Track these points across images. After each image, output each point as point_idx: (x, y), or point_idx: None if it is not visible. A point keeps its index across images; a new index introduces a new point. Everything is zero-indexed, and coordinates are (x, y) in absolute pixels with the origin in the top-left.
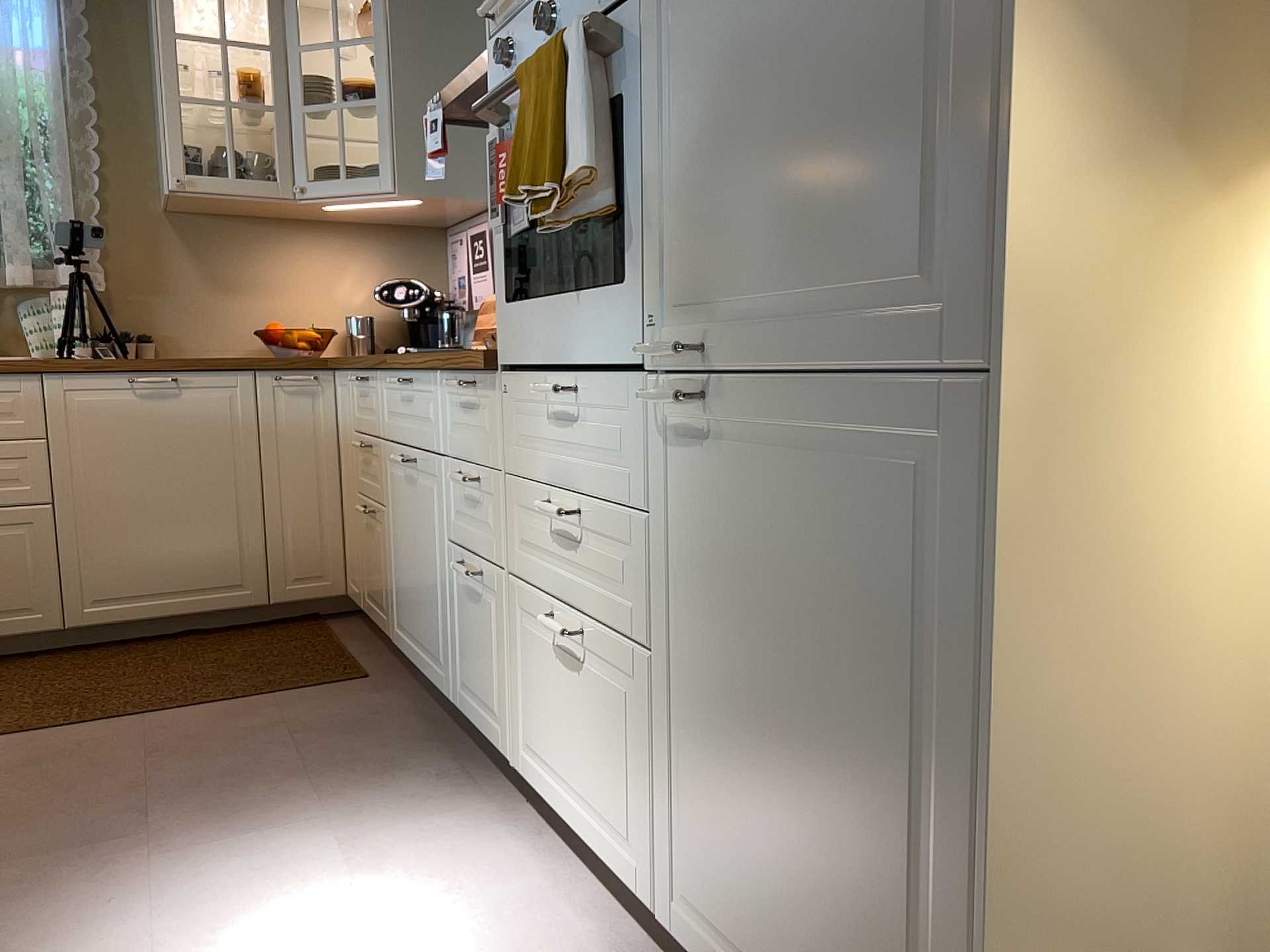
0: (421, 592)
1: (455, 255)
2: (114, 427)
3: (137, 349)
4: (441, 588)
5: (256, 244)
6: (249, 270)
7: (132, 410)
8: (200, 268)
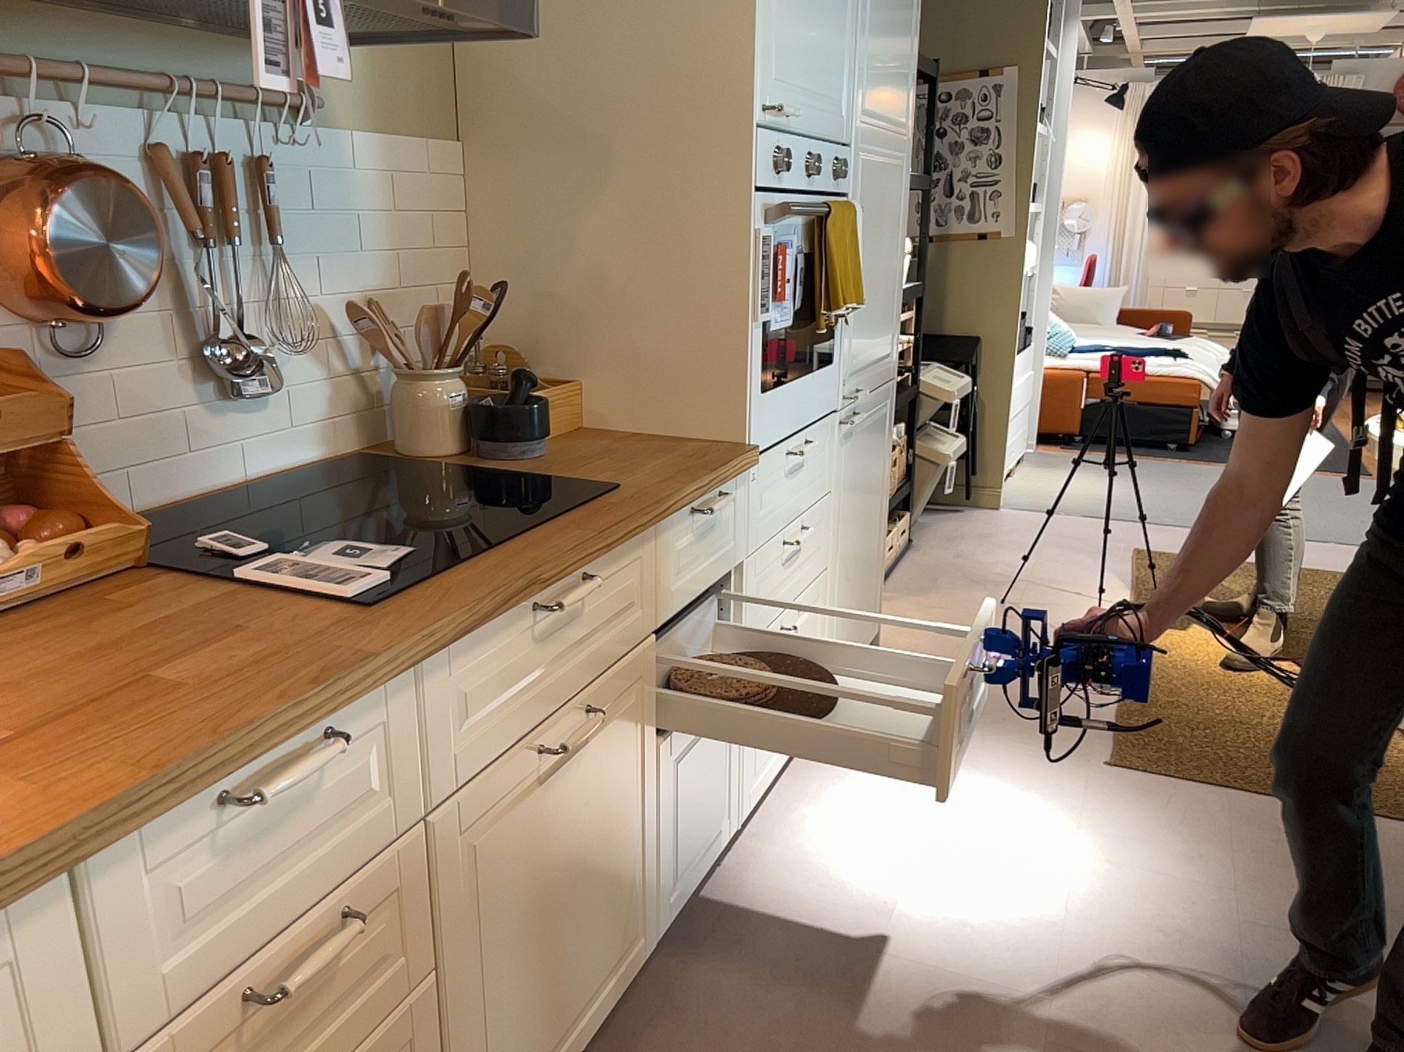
0: (587, 912)
1: None
2: None
3: None
4: (640, 821)
5: None
6: None
7: None
8: None
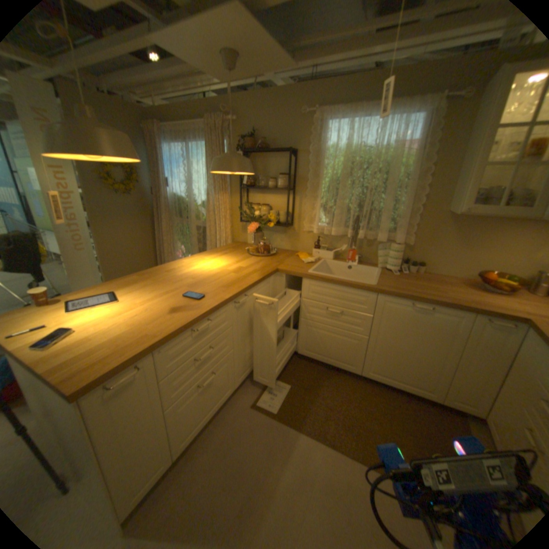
0: None
1: None
2: (401, 319)
3: (418, 269)
4: None
5: (495, 227)
6: (485, 240)
7: (410, 315)
8: (459, 237)
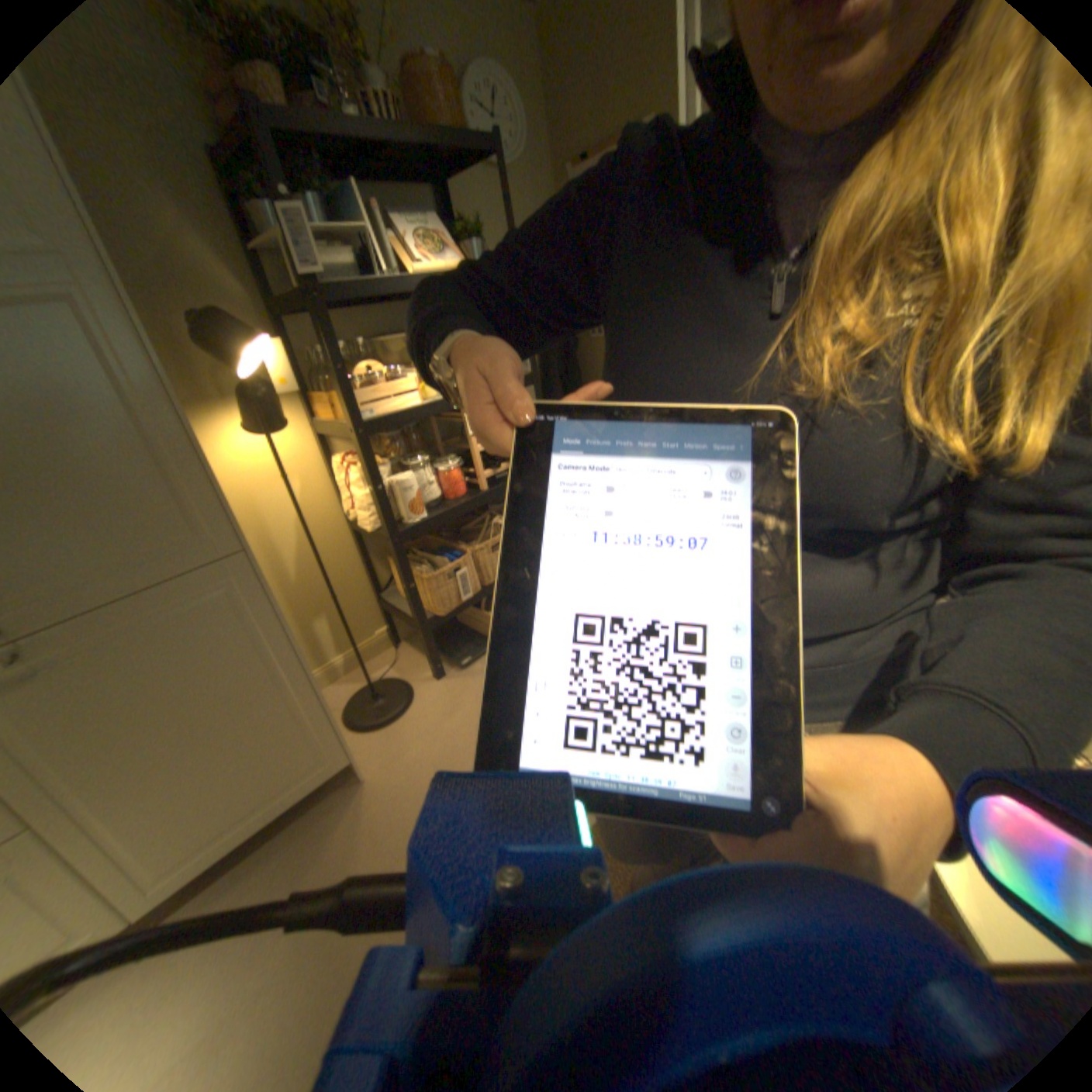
0: None
1: None
2: None
3: None
4: None
5: None
6: None
7: None
8: None
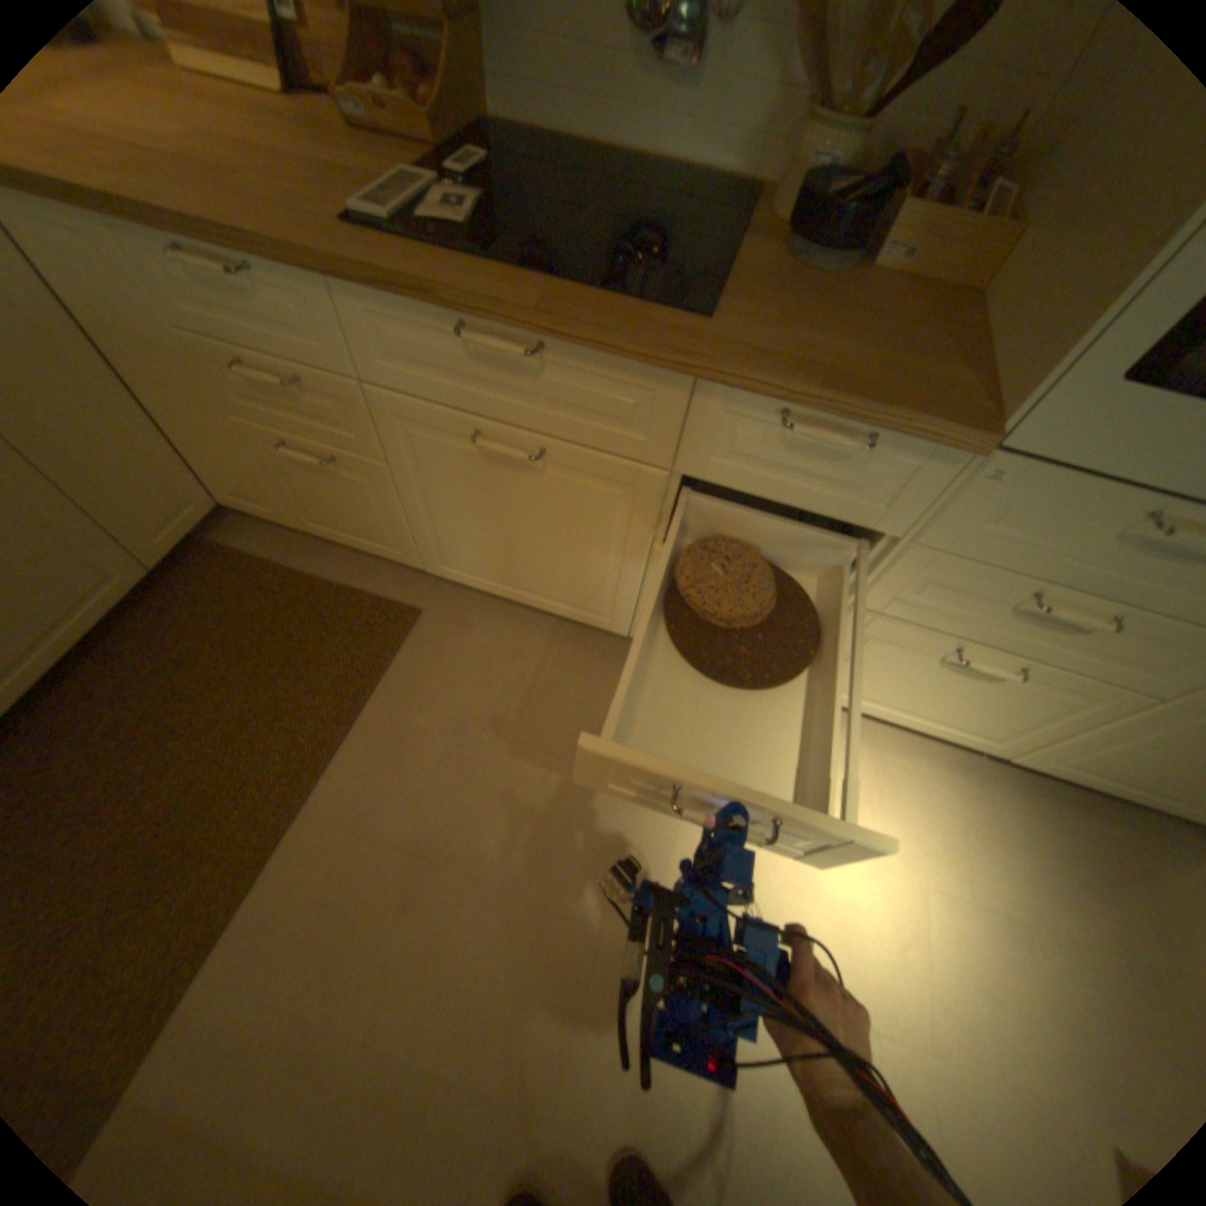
0: (541, 560)
1: None
2: None
3: None
4: (618, 570)
5: None
6: None
7: None
8: None
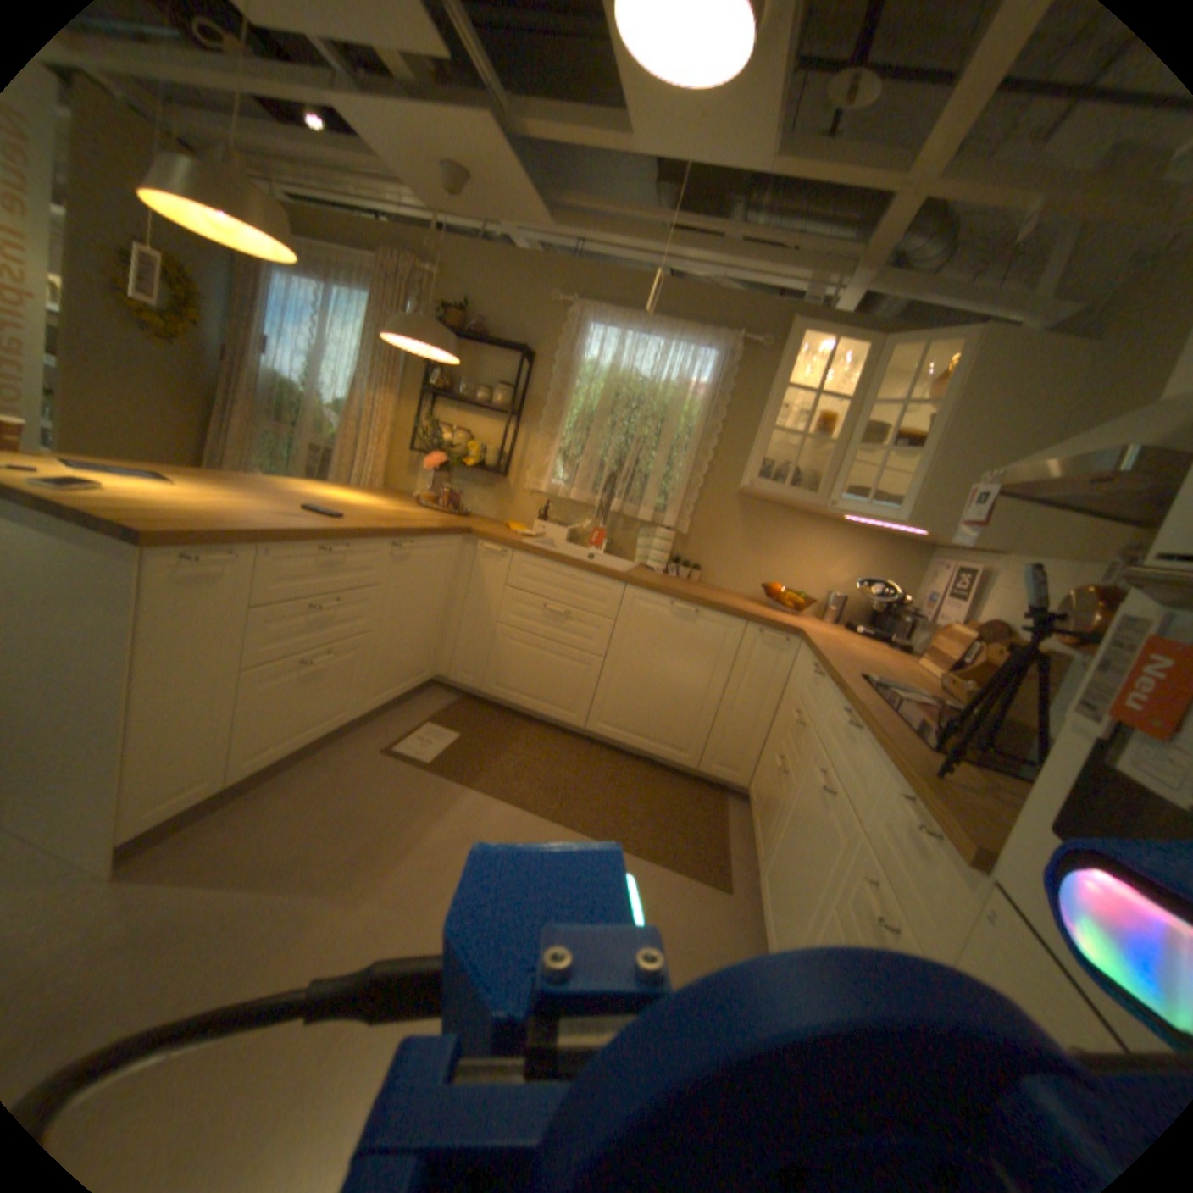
0: (793, 897)
1: (936, 578)
2: (651, 628)
3: (688, 574)
4: (811, 932)
5: (786, 527)
6: (774, 543)
7: (665, 622)
8: (744, 534)
